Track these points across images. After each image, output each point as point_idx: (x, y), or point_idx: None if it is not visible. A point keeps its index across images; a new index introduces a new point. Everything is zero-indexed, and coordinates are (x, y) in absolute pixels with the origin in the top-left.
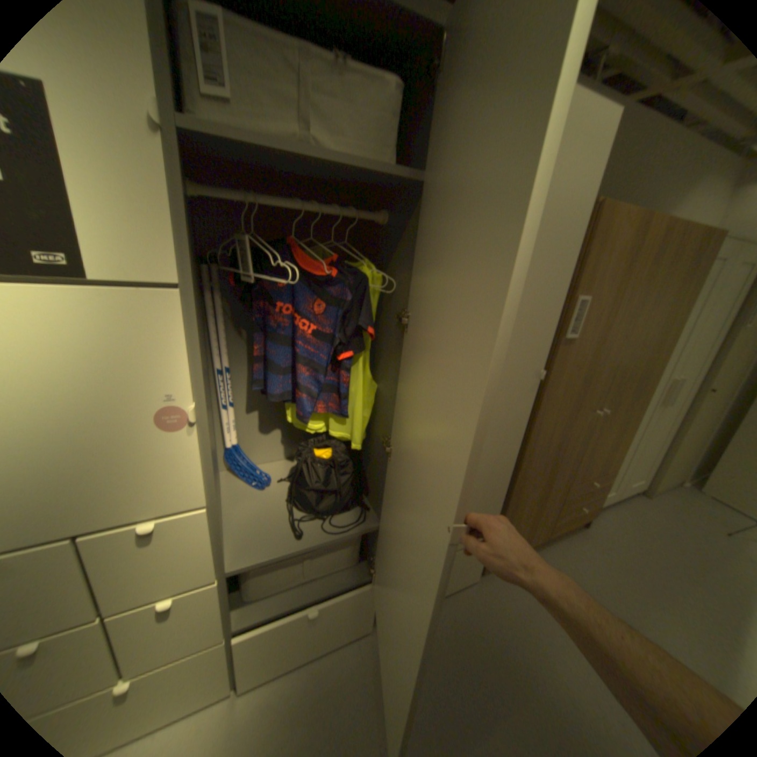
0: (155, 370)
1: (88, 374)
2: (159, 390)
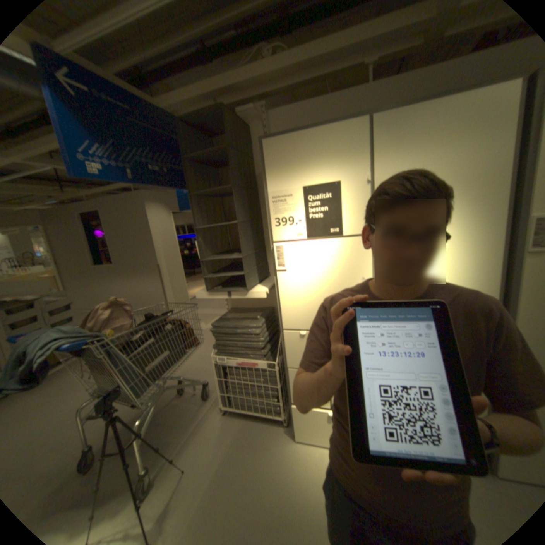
0: (359, 267)
1: (338, 268)
2: (360, 276)
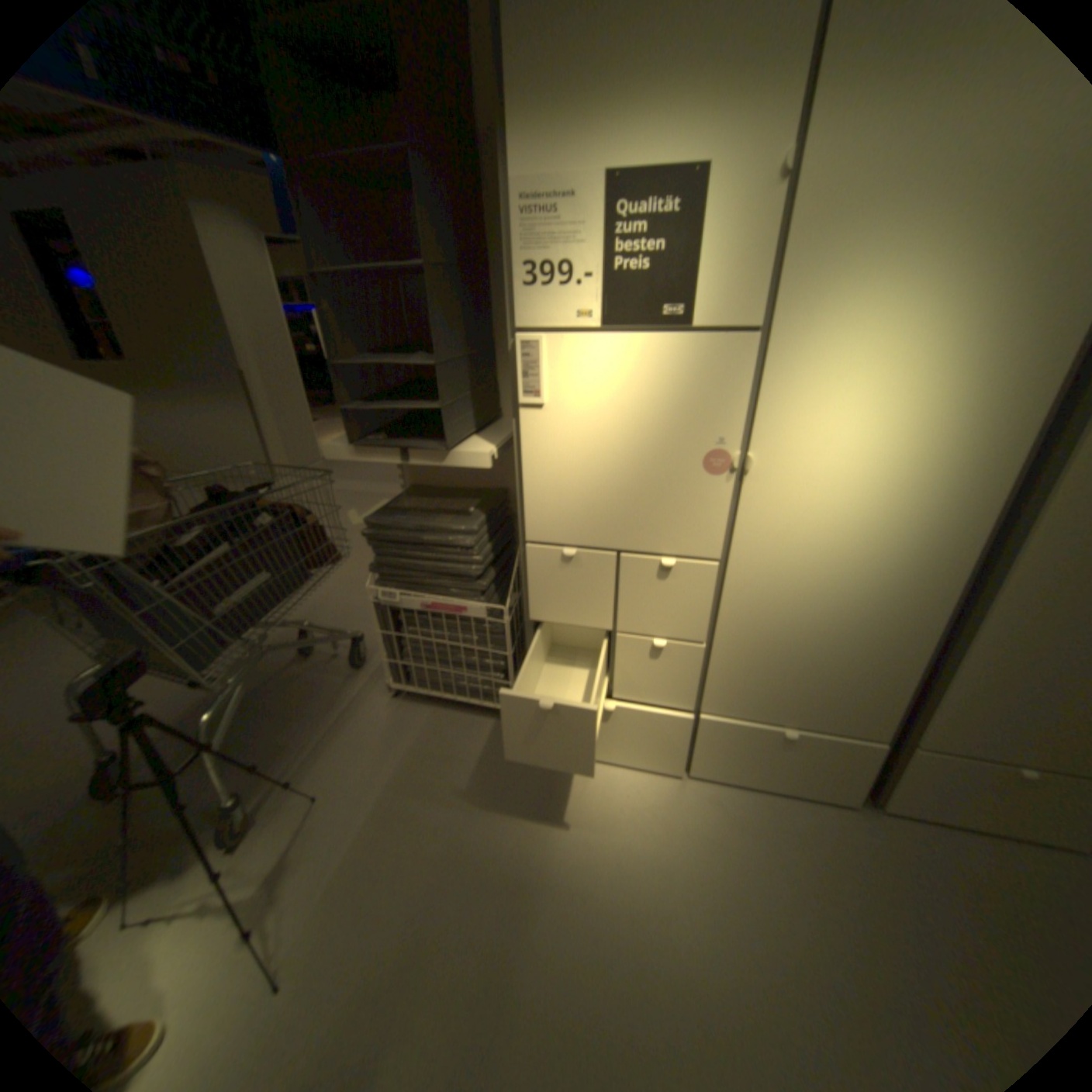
0: (718, 413)
1: (668, 412)
2: (715, 434)
